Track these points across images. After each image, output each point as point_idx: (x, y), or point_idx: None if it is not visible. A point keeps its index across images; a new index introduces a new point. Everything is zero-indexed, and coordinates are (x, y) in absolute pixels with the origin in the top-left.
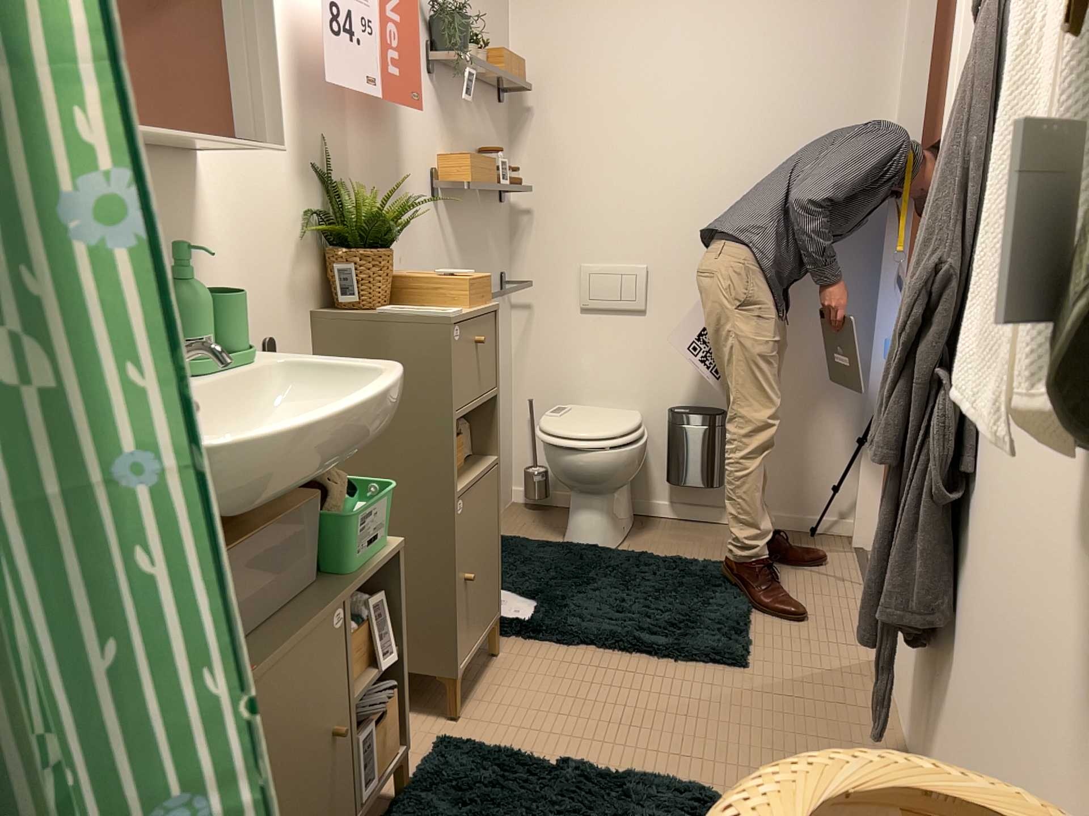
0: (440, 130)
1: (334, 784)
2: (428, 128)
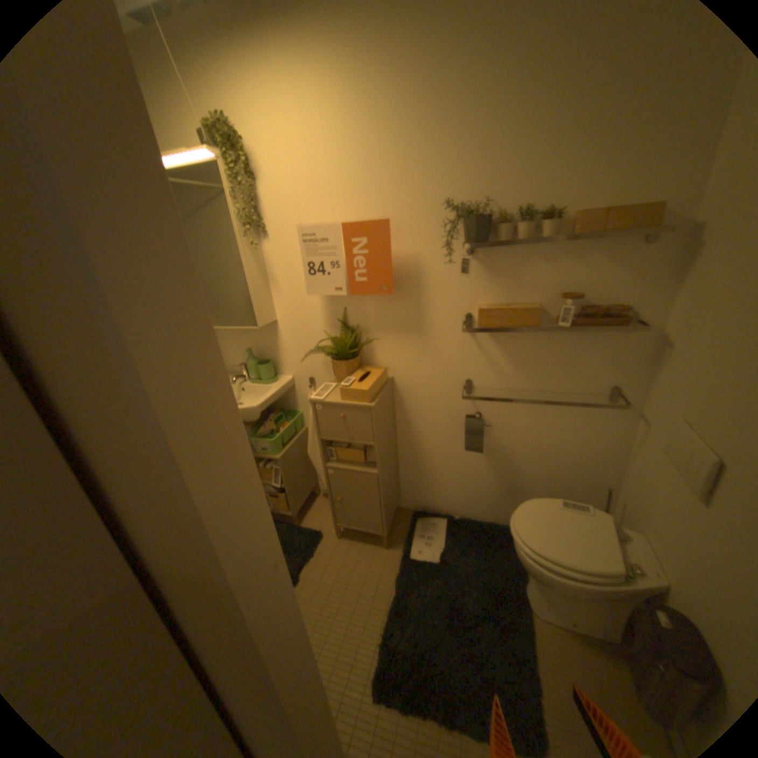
0: (481, 284)
1: None
2: (460, 285)
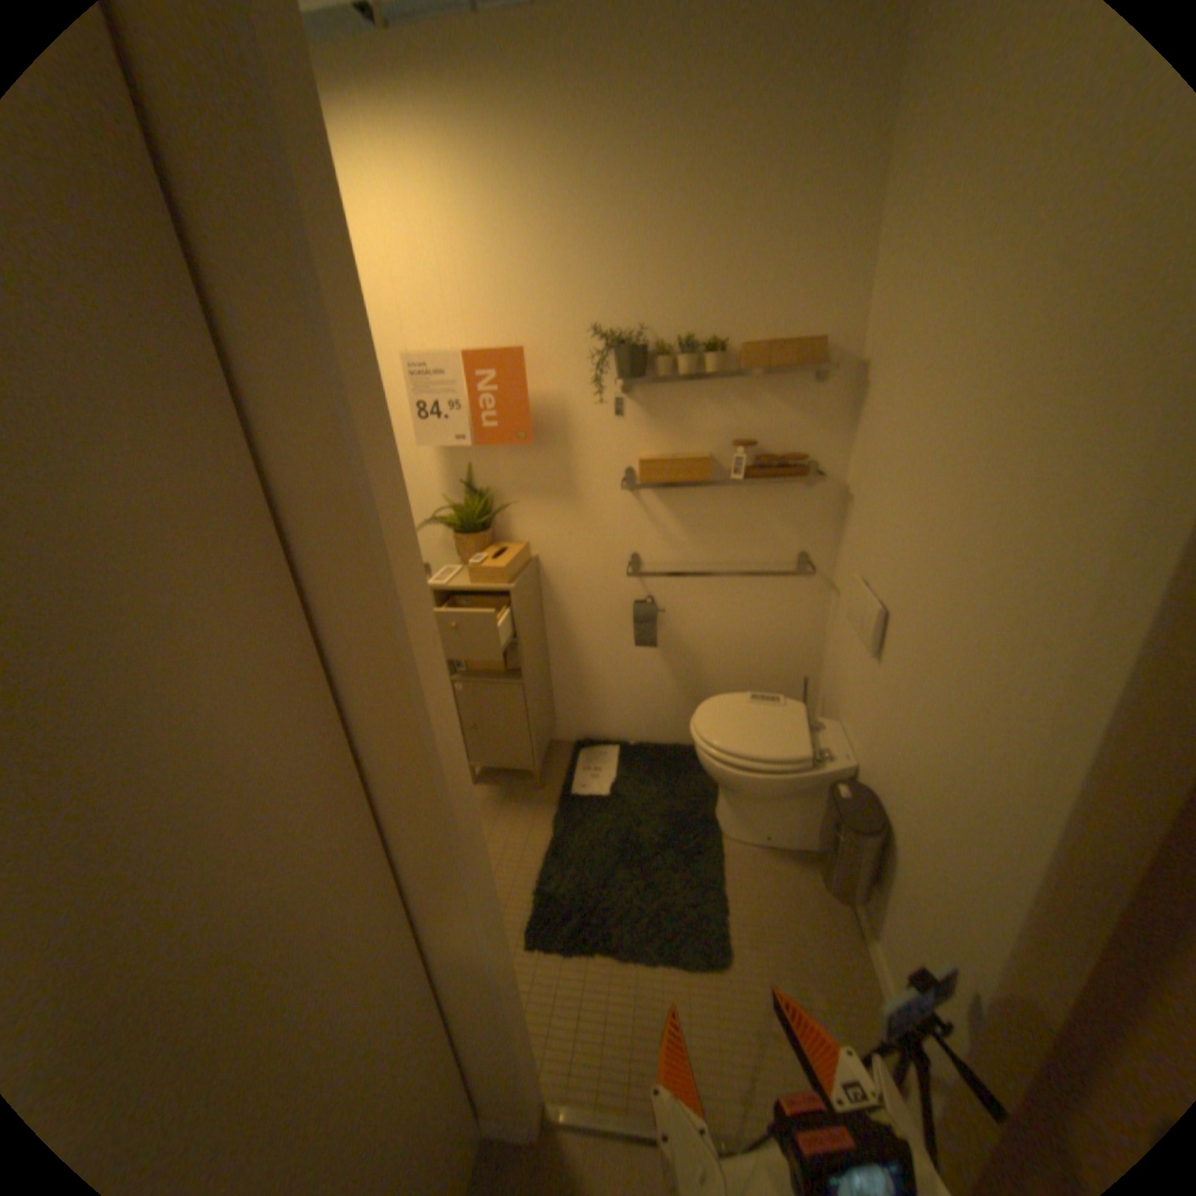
0: (641, 432)
1: None
2: (616, 433)
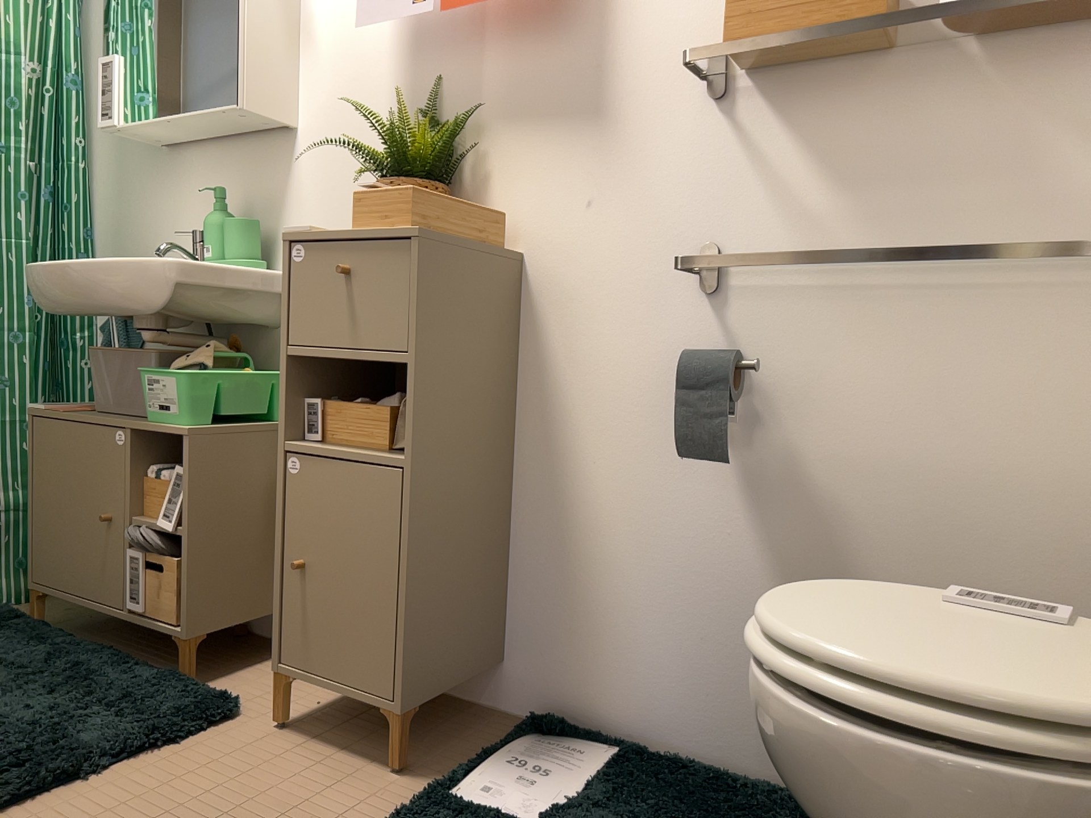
0: None
1: (101, 556)
2: None
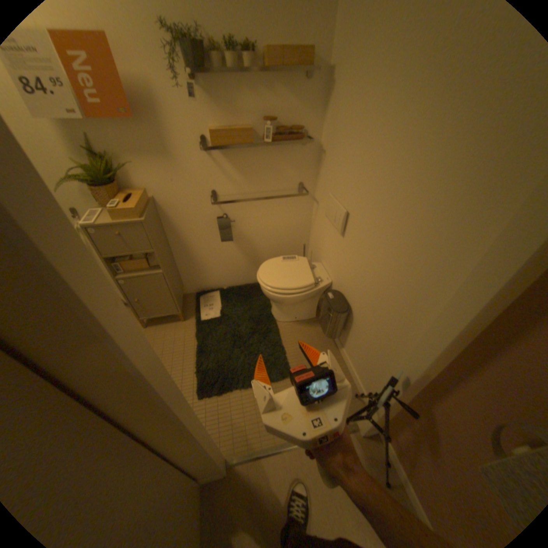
0: (207, 109)
1: None
2: (190, 110)
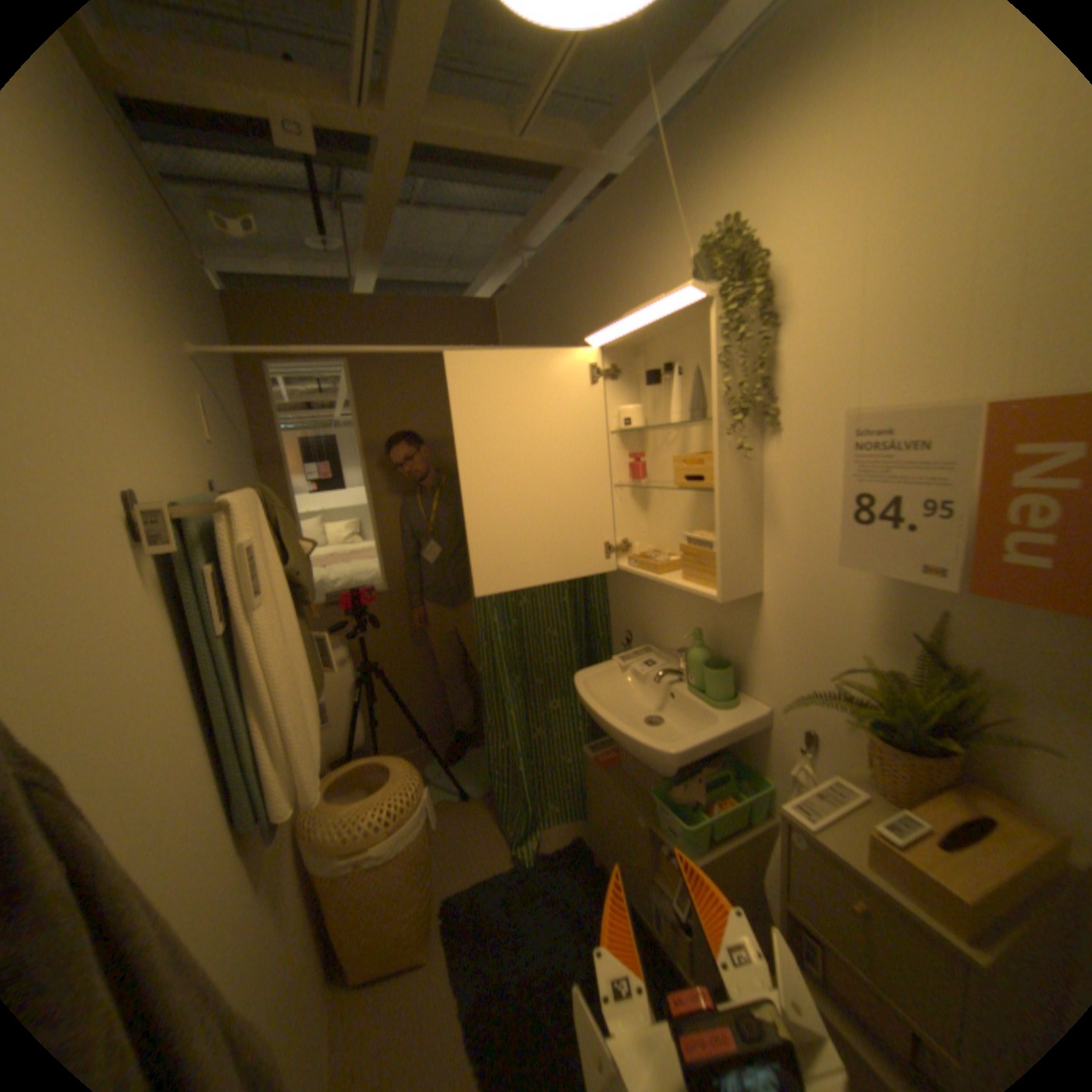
0: None
1: (636, 882)
2: None
